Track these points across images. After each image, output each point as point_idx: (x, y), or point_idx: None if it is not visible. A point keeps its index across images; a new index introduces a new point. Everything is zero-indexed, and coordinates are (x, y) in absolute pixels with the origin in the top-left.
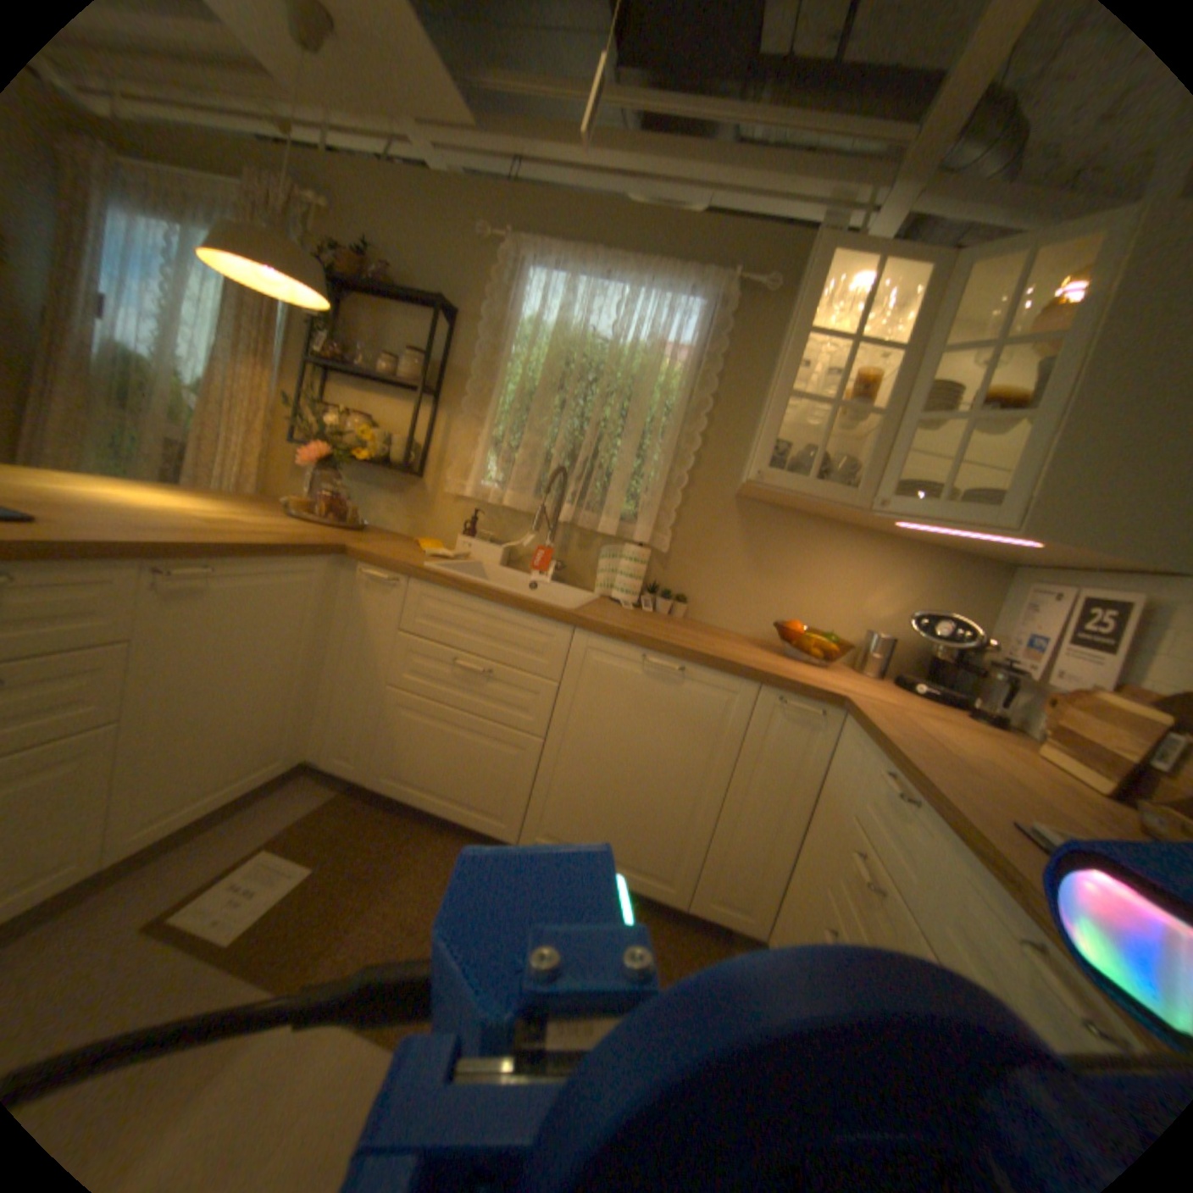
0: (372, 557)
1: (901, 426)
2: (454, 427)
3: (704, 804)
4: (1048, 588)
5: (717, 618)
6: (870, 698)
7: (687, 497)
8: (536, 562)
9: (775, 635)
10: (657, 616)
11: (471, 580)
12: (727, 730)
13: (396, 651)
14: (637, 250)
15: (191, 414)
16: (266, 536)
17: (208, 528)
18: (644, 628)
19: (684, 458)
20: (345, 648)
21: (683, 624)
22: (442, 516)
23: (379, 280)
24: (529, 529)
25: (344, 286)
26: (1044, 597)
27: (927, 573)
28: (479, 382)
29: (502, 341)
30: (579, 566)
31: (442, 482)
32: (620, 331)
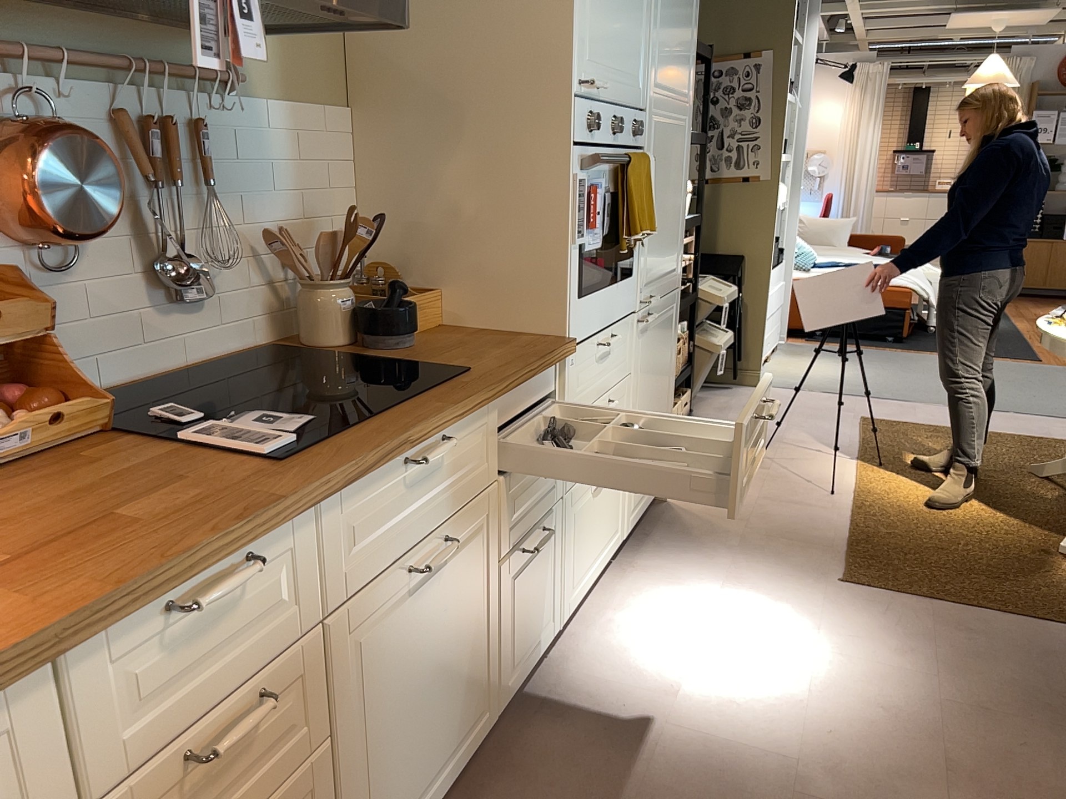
0: None
1: None
2: None
3: None
4: None
5: None
6: None
7: None
8: None
9: None
10: None
11: None
12: None
13: None
14: None
15: None
16: None
17: None
18: None
19: None
20: None
21: None
22: None
23: None
24: None
25: None
26: None
27: None
28: None
29: None
30: None
31: None
32: None
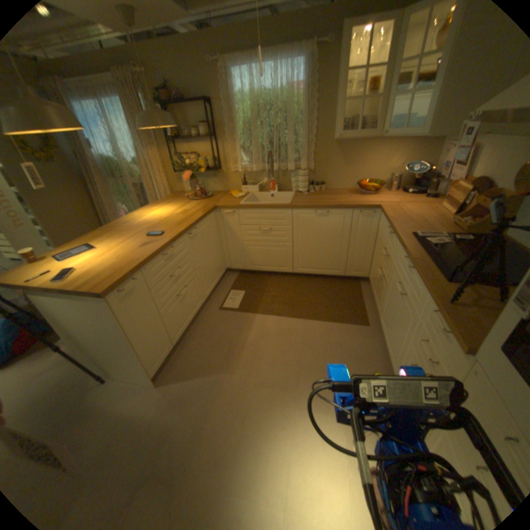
0: (224, 207)
1: (388, 97)
2: (224, 146)
3: (342, 247)
4: (451, 141)
5: (336, 185)
6: (389, 201)
7: (316, 144)
8: (270, 187)
9: (358, 185)
10: (315, 192)
11: (255, 204)
12: (345, 225)
13: (241, 231)
14: (269, 42)
15: (135, 172)
16: (197, 213)
17: (185, 217)
18: (312, 201)
19: (311, 130)
20: (226, 235)
21: (325, 193)
22: (232, 180)
23: (175, 95)
24: (263, 175)
25: (164, 103)
26: (450, 145)
27: (411, 144)
28: (227, 126)
29: (229, 105)
30: (284, 182)
31: (227, 168)
32: (273, 84)
